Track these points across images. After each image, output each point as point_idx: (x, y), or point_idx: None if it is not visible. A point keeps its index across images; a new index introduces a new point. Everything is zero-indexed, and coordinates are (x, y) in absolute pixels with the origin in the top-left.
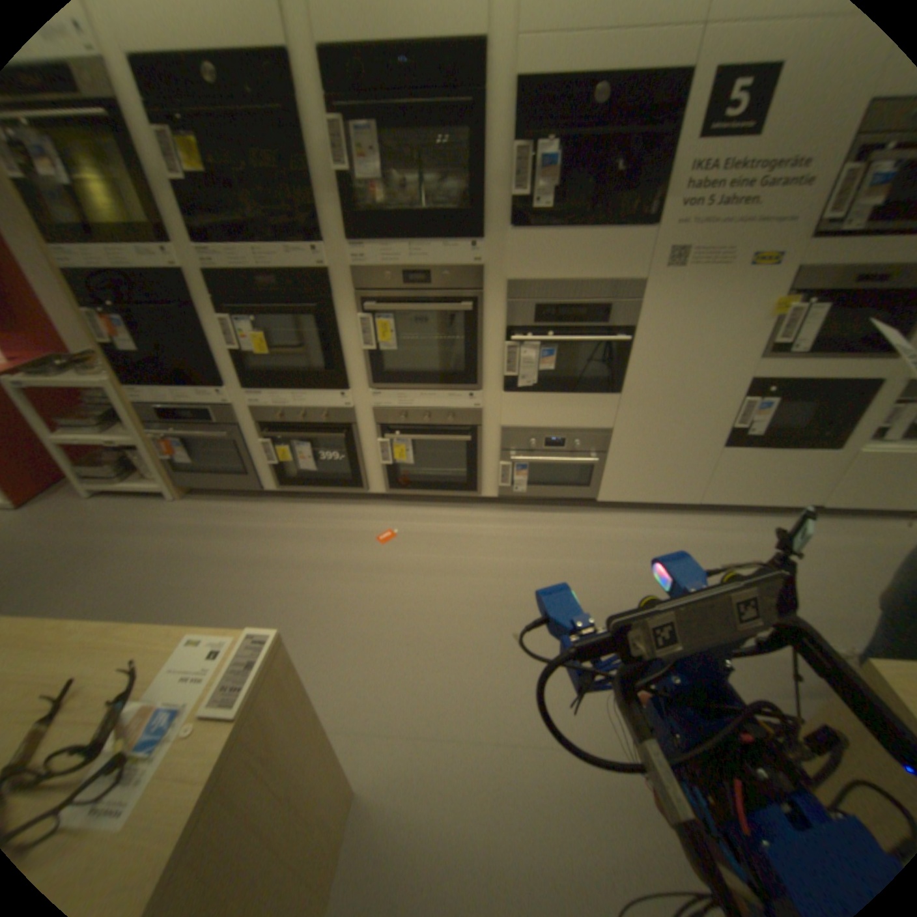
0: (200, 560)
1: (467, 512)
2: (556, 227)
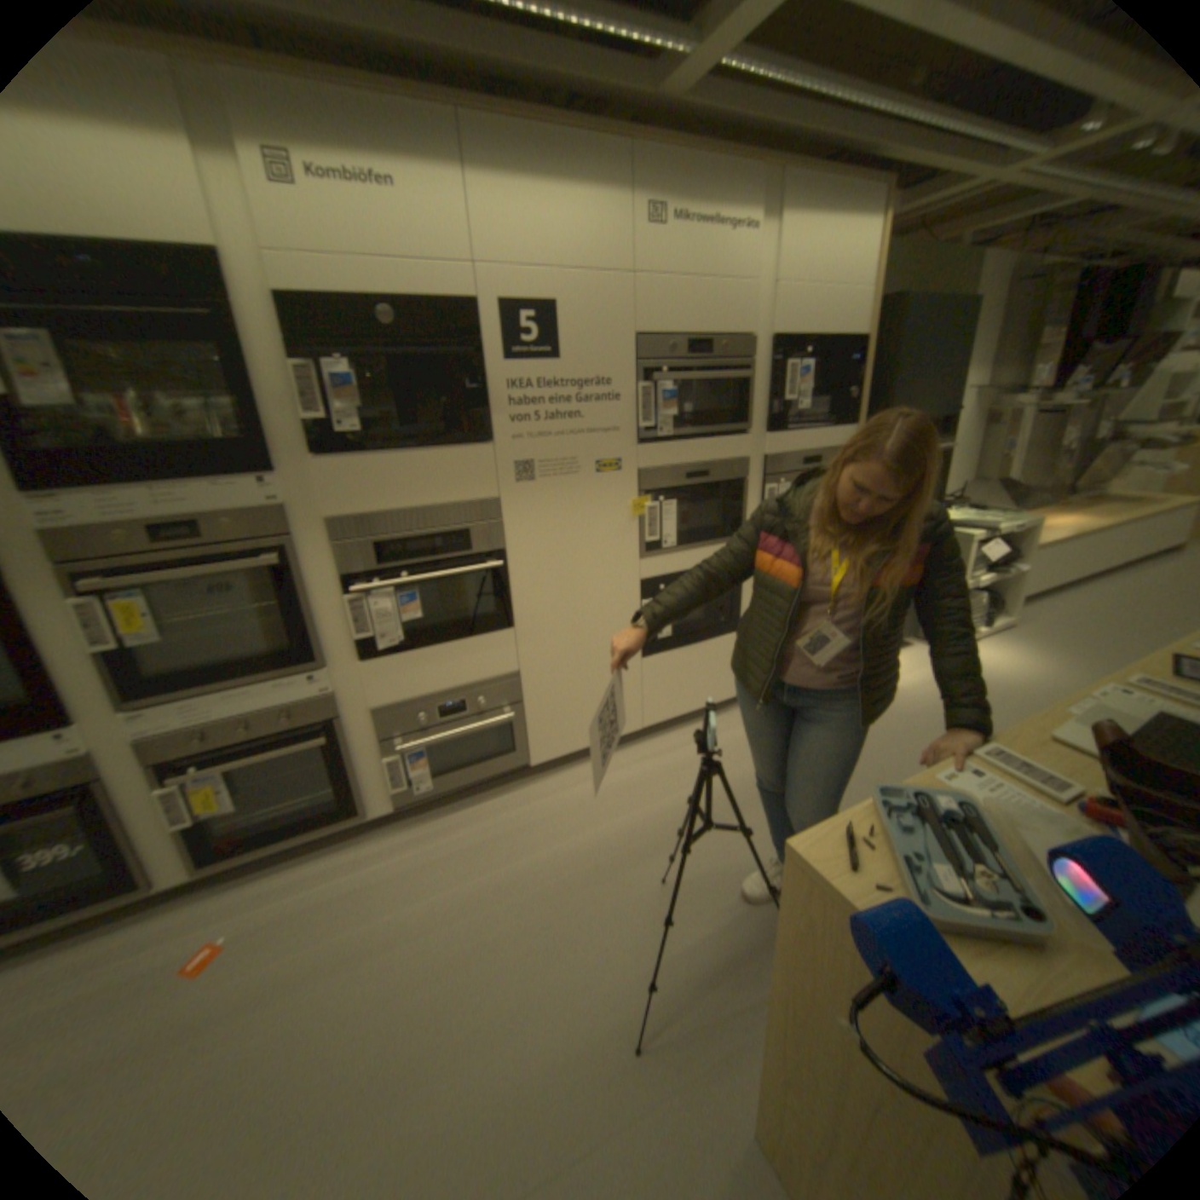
0: None
1: (350, 853)
2: (373, 451)
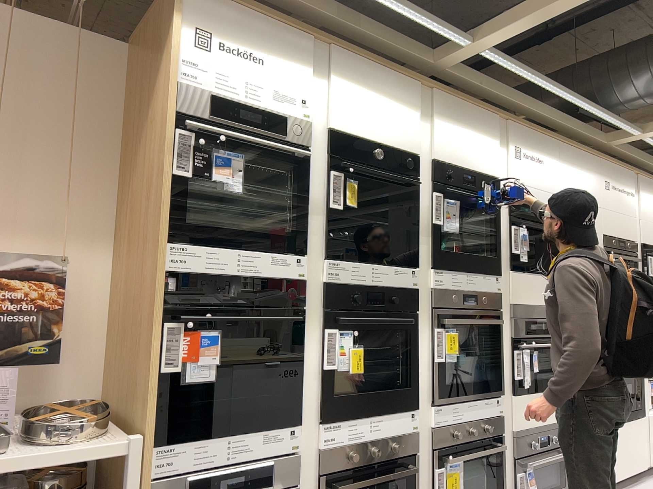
0: None
1: None
2: (527, 272)
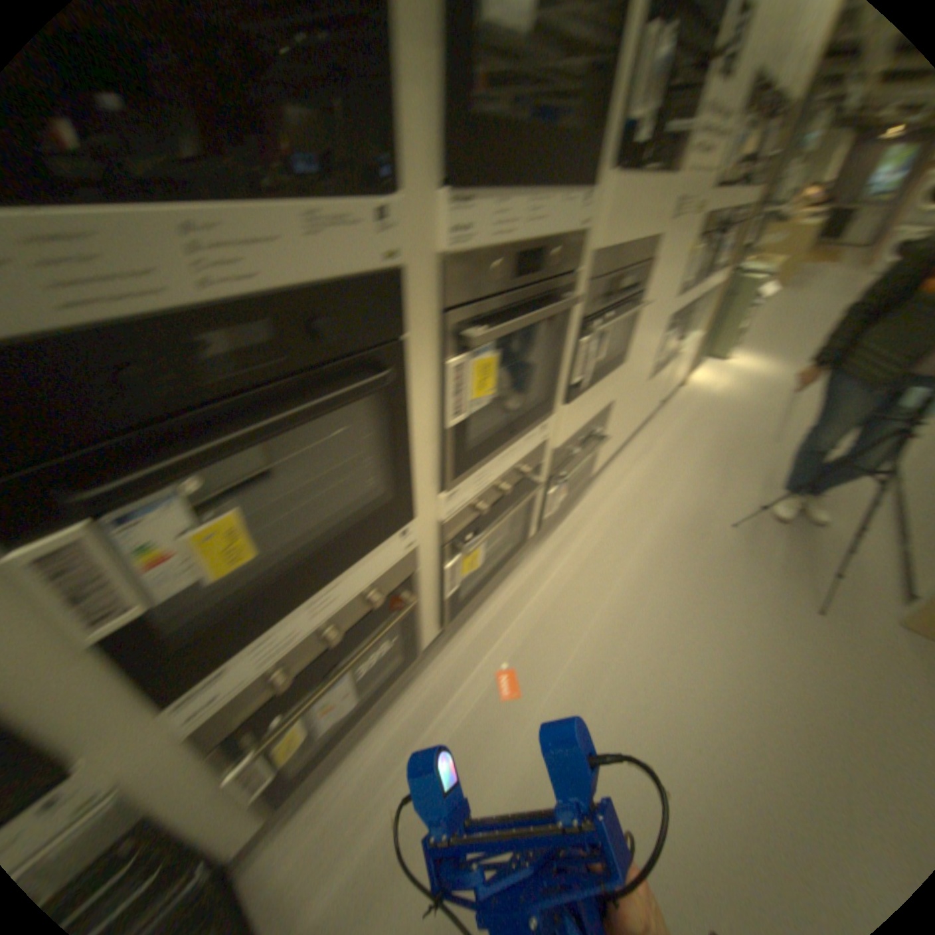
0: None
1: (520, 570)
2: (642, 168)
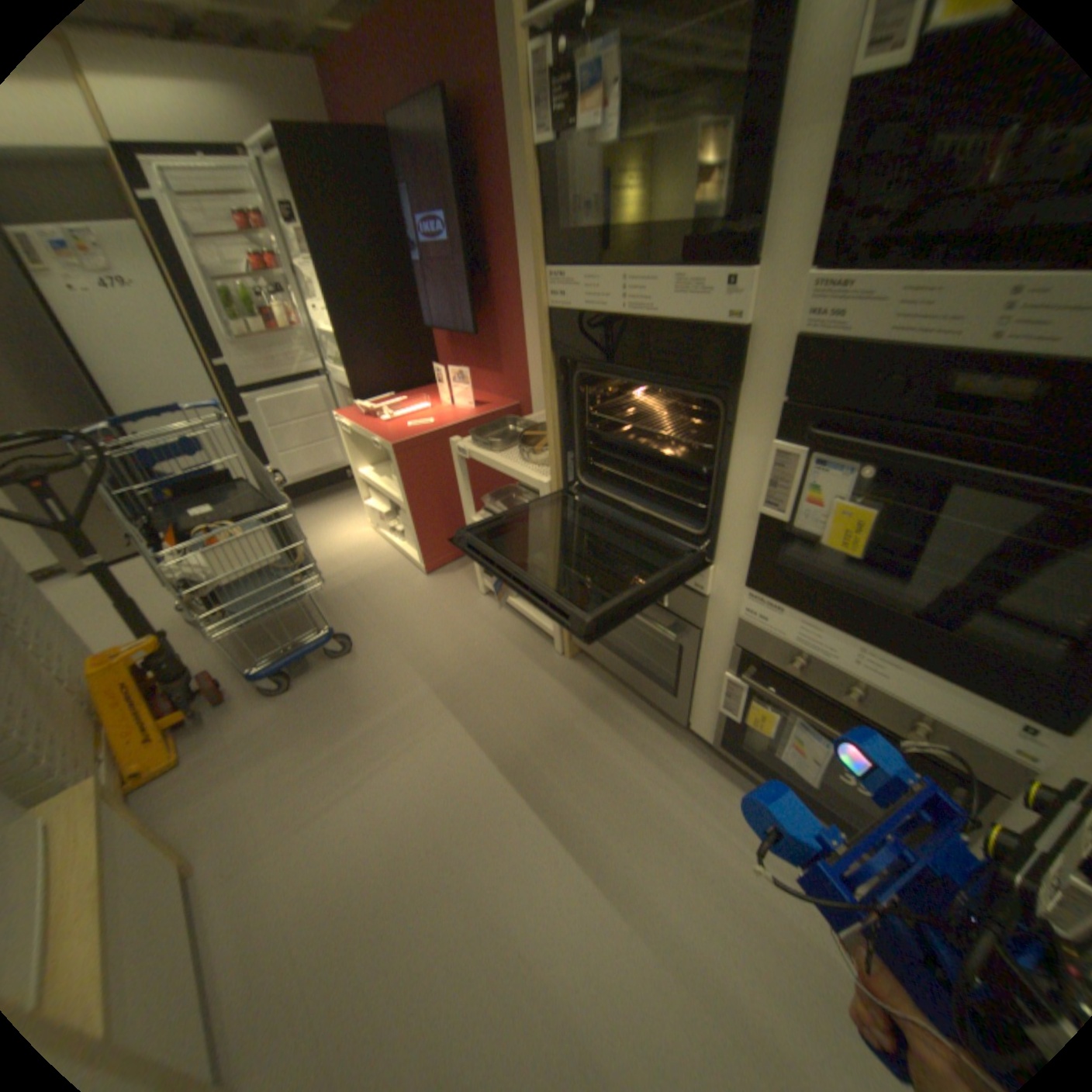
0: (561, 810)
1: None
2: None
